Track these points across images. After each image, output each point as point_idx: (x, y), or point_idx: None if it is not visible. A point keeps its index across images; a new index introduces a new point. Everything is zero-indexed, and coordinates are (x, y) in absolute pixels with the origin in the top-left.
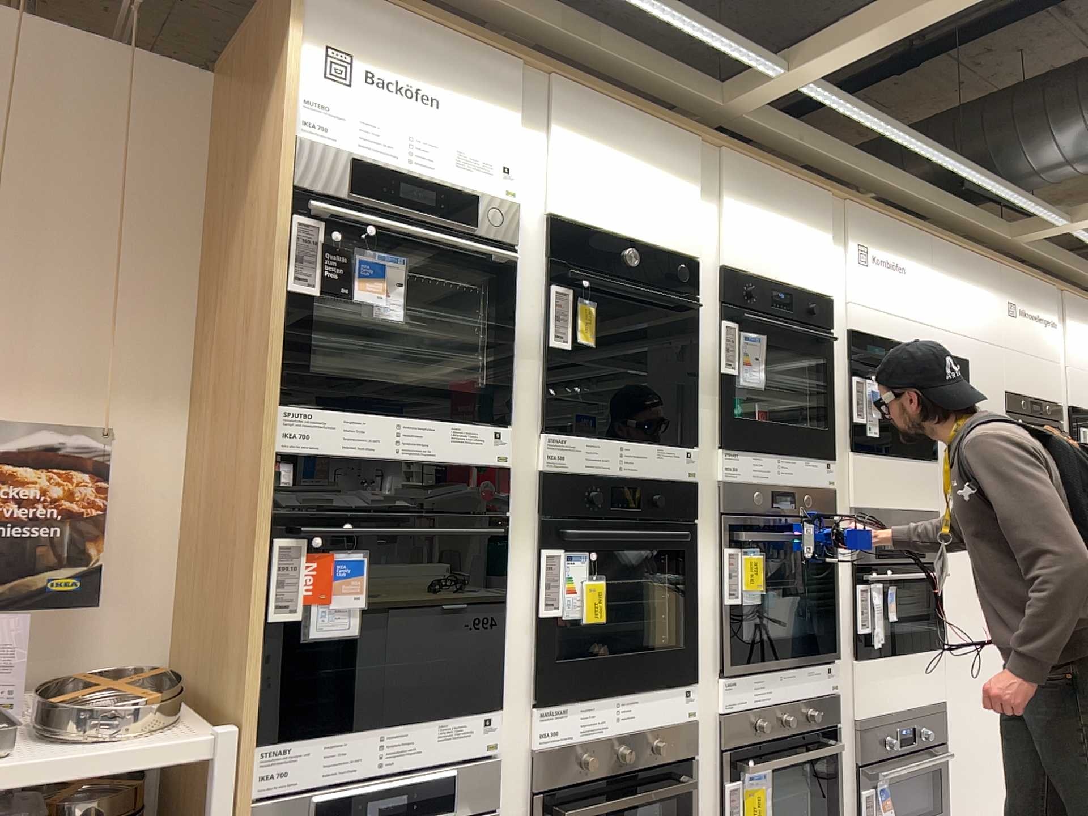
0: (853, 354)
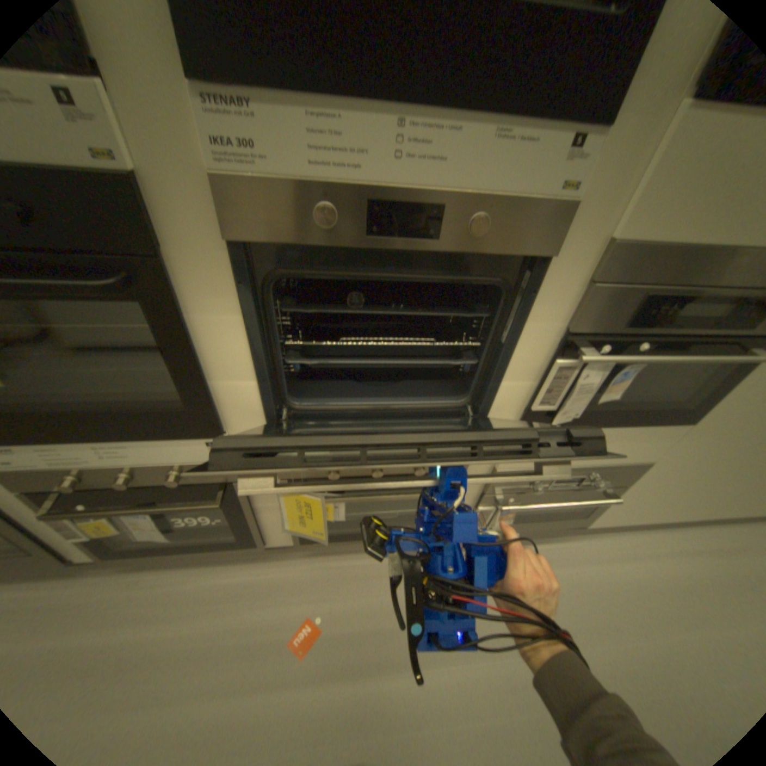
0: None
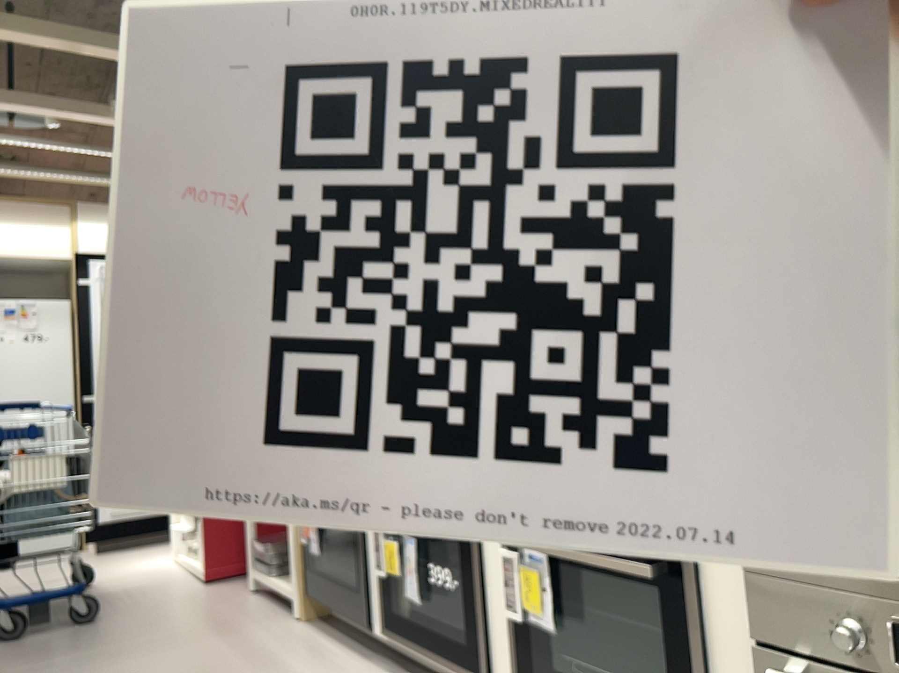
0: None
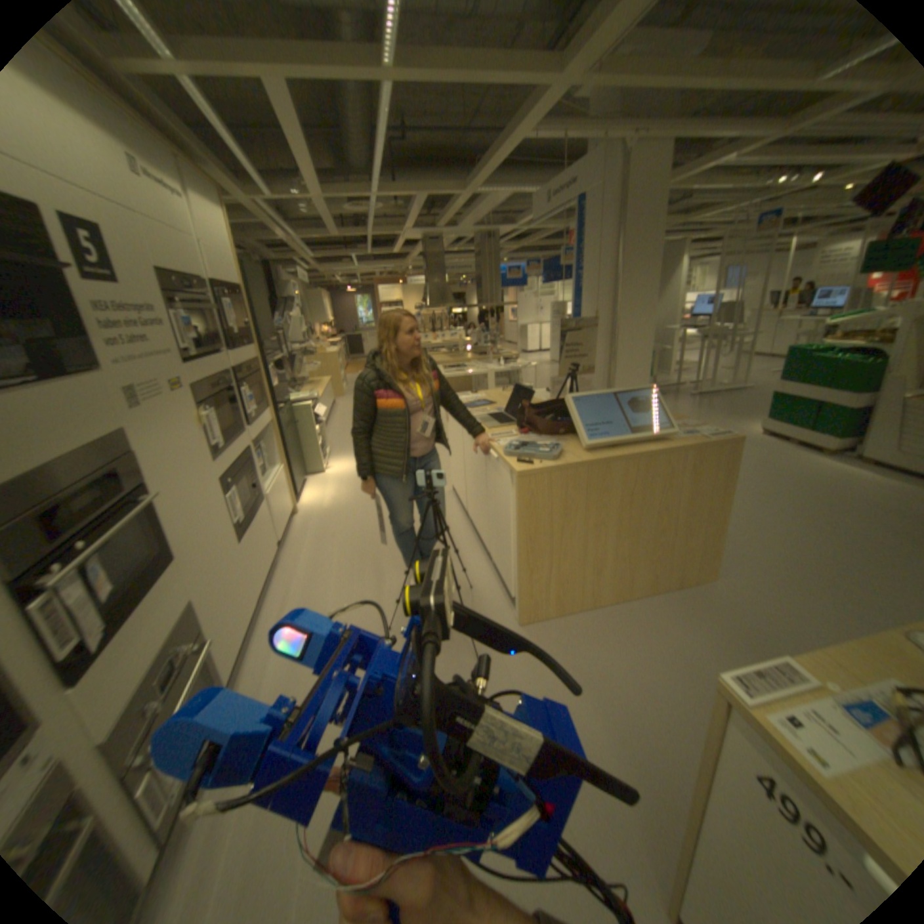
0: None
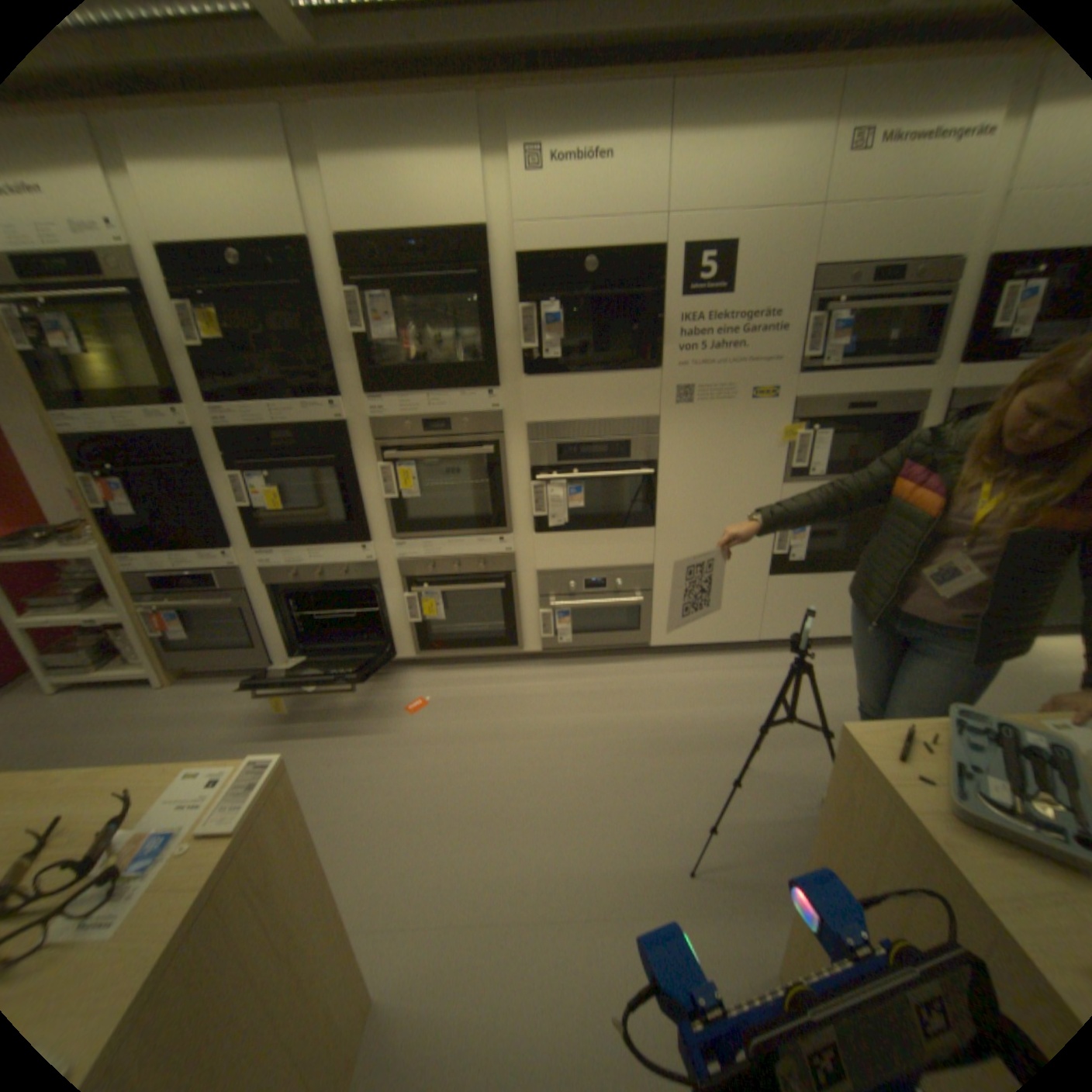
0: (525, 280)
